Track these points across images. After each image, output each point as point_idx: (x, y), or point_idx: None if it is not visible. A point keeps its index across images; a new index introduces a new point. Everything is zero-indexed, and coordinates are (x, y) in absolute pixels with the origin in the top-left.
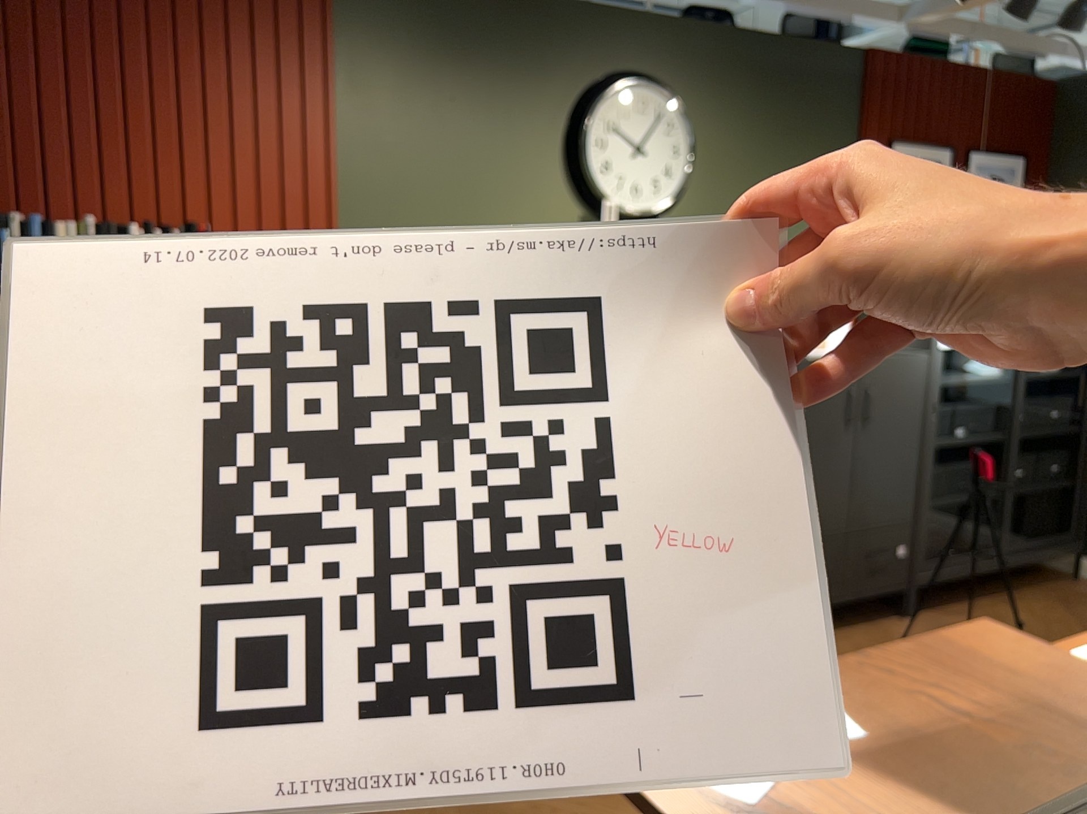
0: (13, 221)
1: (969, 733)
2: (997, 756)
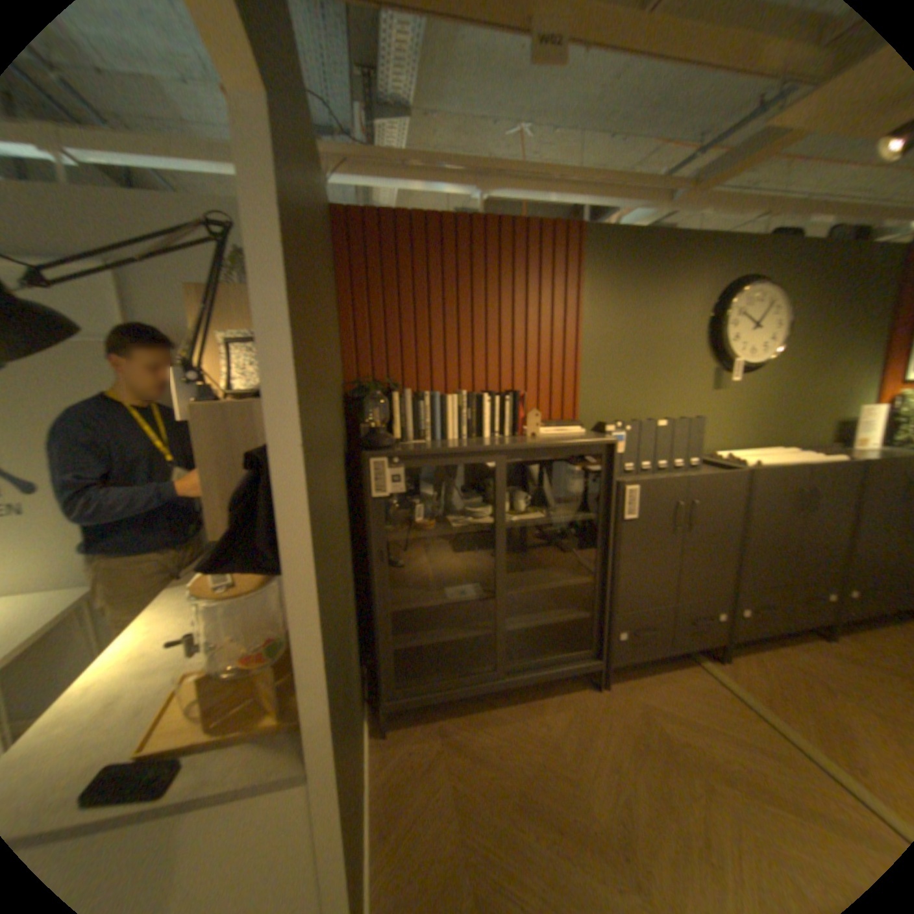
0: (427, 396)
1: None
2: None
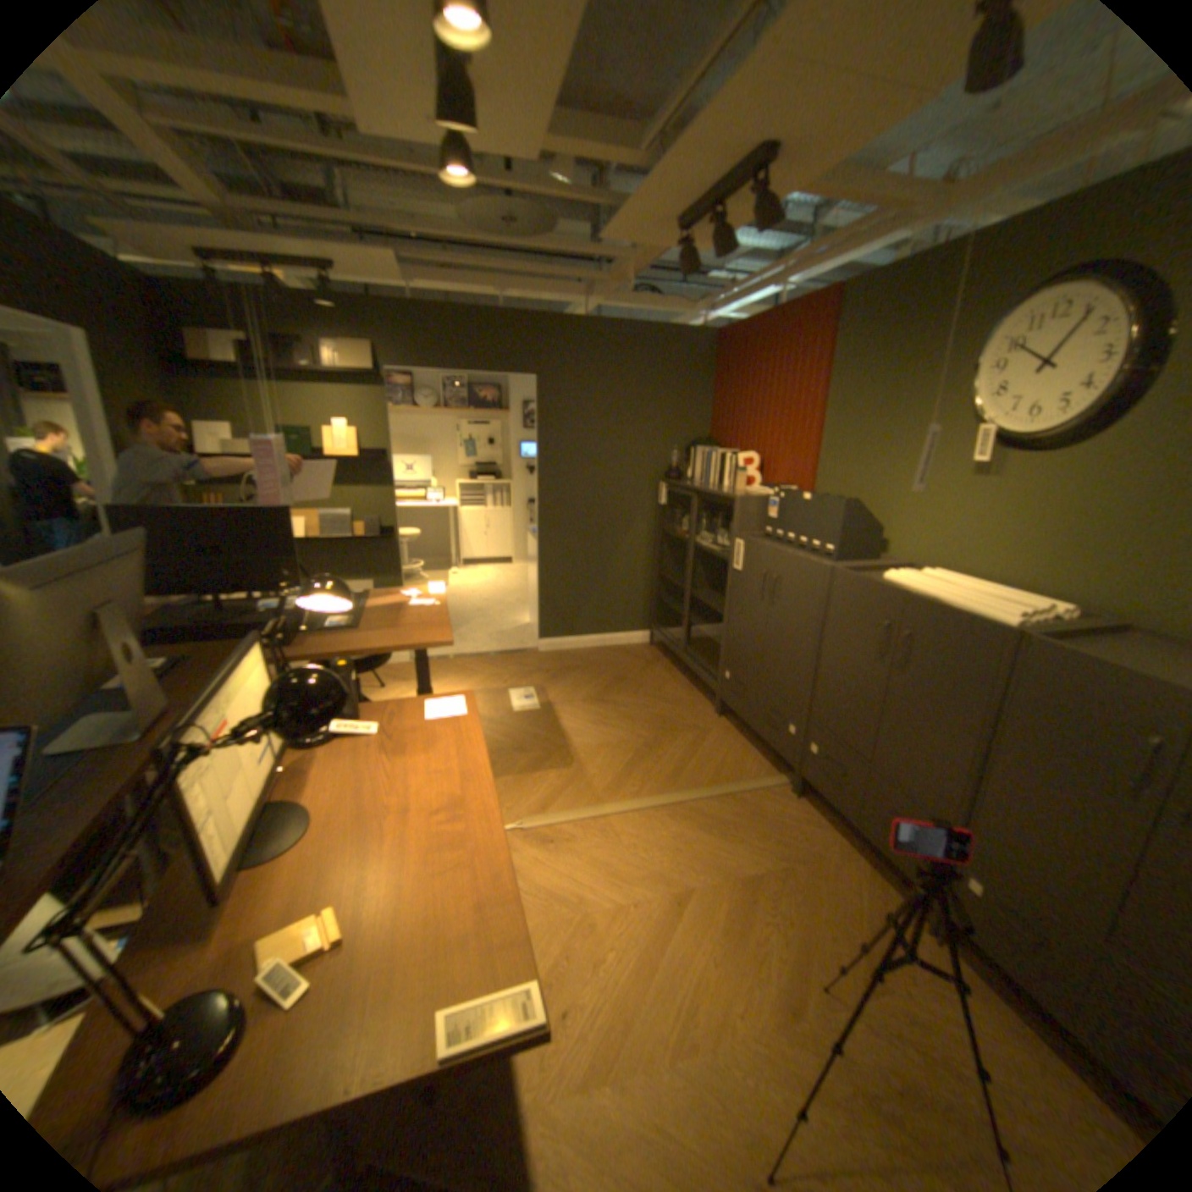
0: (705, 452)
1: (403, 619)
2: (391, 619)
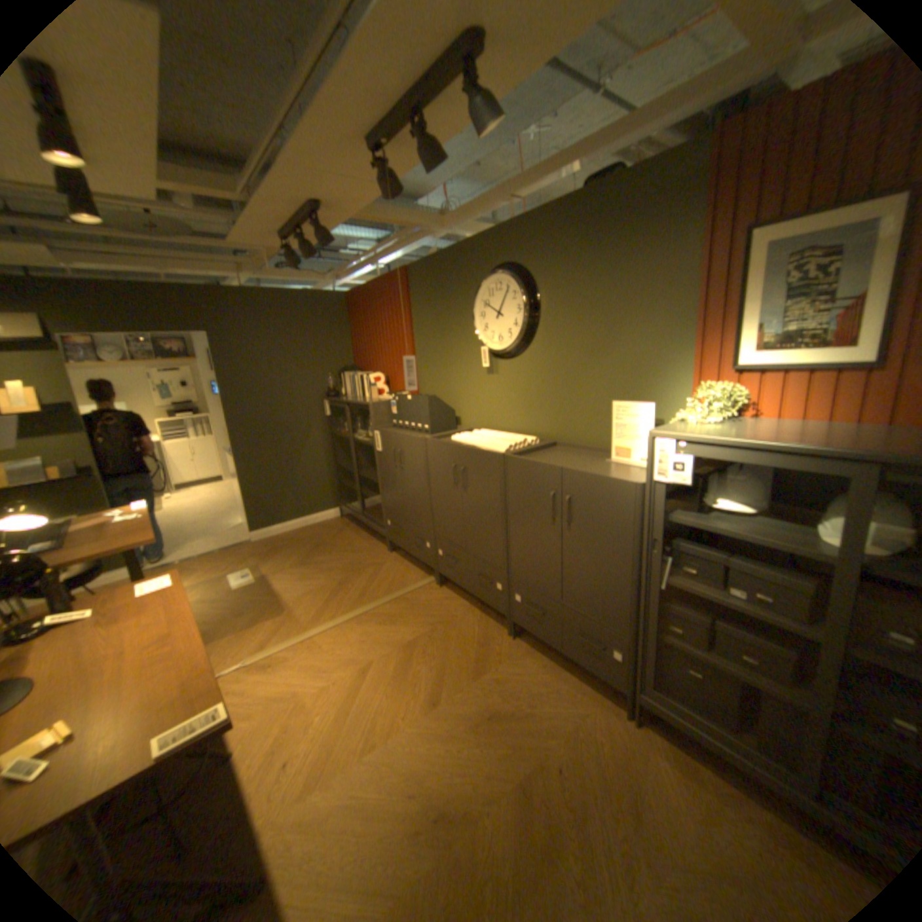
0: (350, 375)
1: (106, 533)
2: (95, 535)
